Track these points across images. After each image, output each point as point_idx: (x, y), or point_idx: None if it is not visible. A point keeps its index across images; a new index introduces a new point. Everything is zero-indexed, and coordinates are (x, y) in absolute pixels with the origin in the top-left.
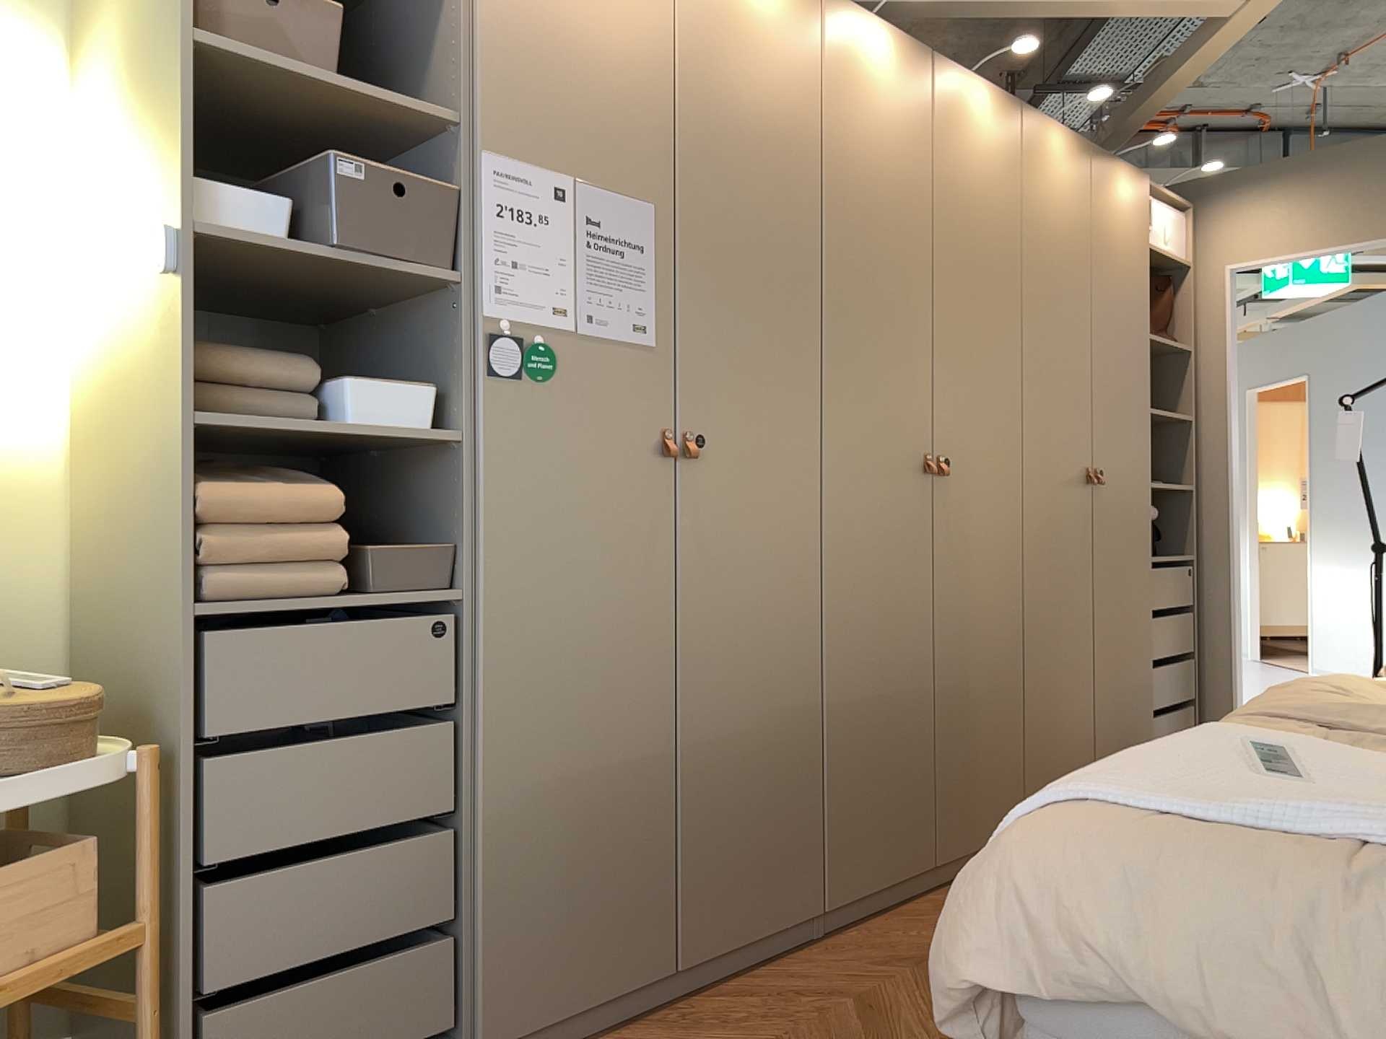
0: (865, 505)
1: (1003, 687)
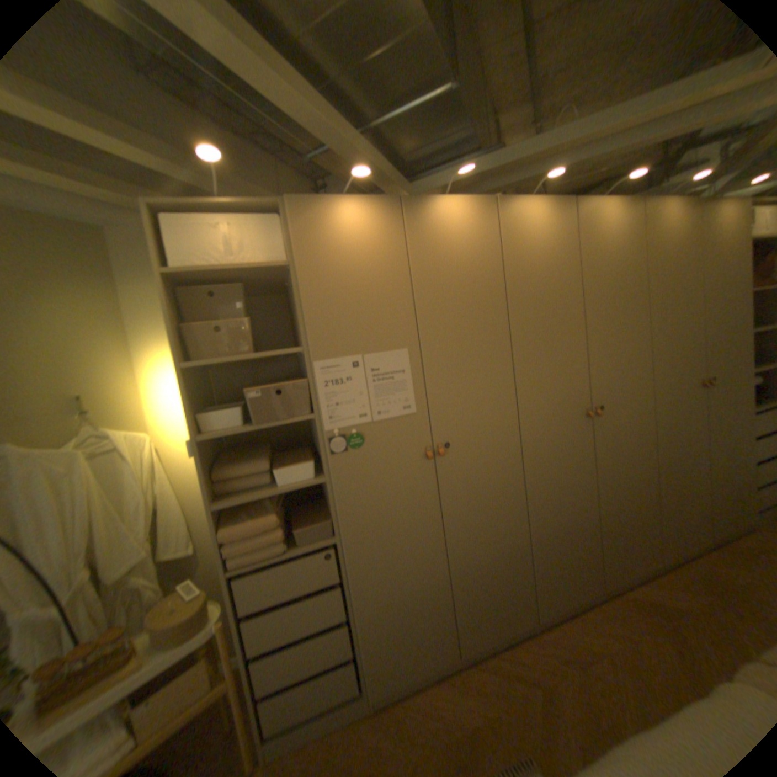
0: (554, 443)
1: (653, 503)
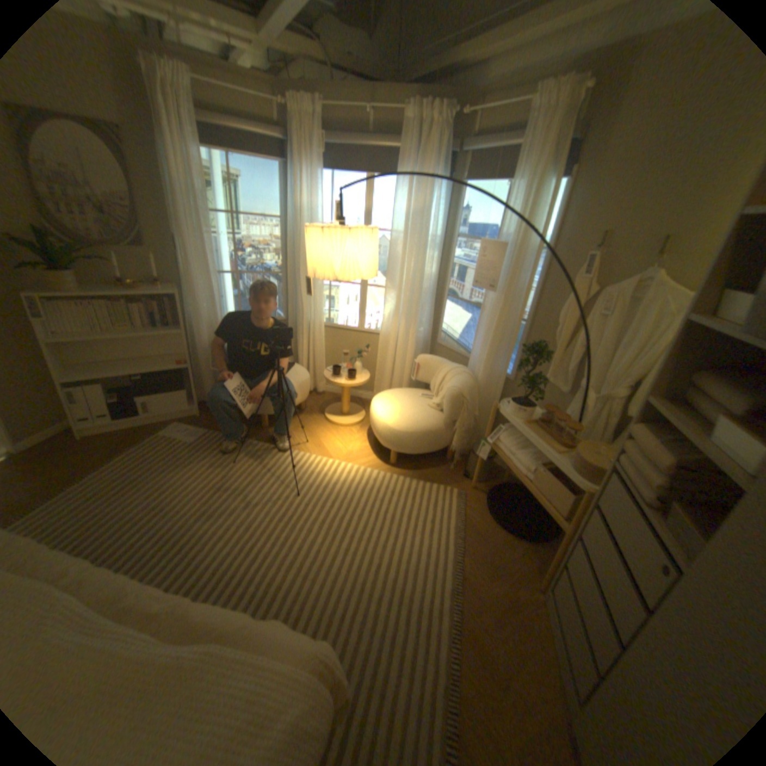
0: None
1: None
